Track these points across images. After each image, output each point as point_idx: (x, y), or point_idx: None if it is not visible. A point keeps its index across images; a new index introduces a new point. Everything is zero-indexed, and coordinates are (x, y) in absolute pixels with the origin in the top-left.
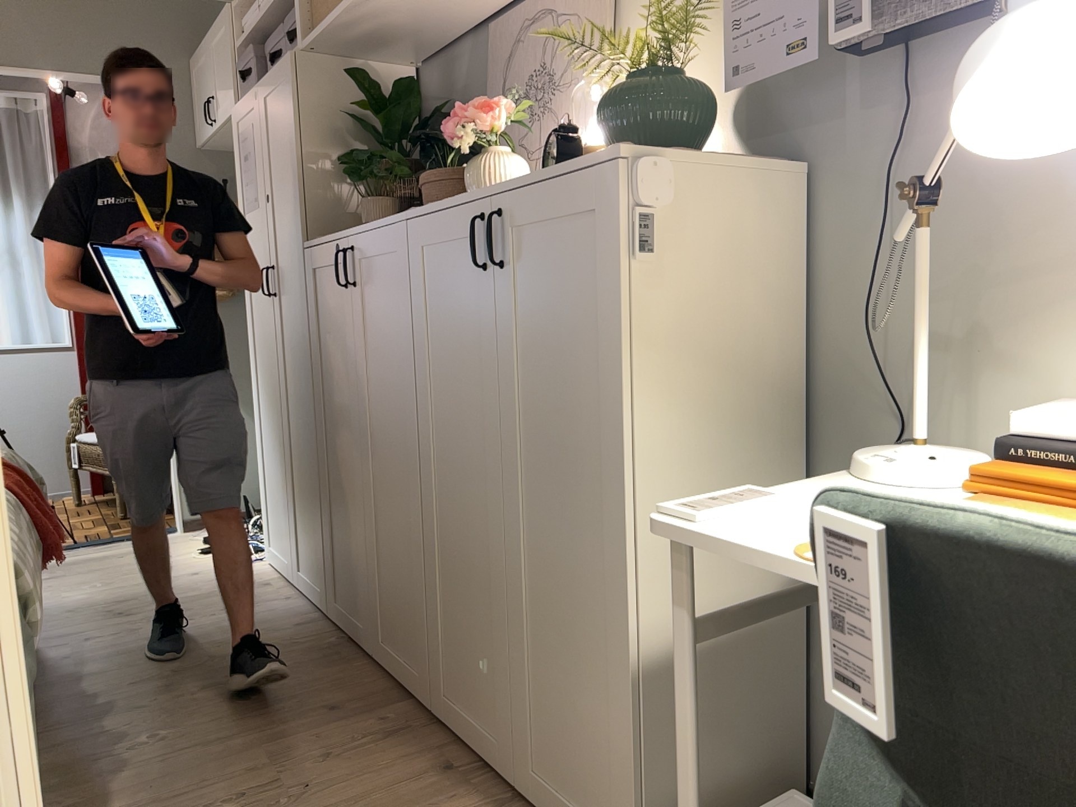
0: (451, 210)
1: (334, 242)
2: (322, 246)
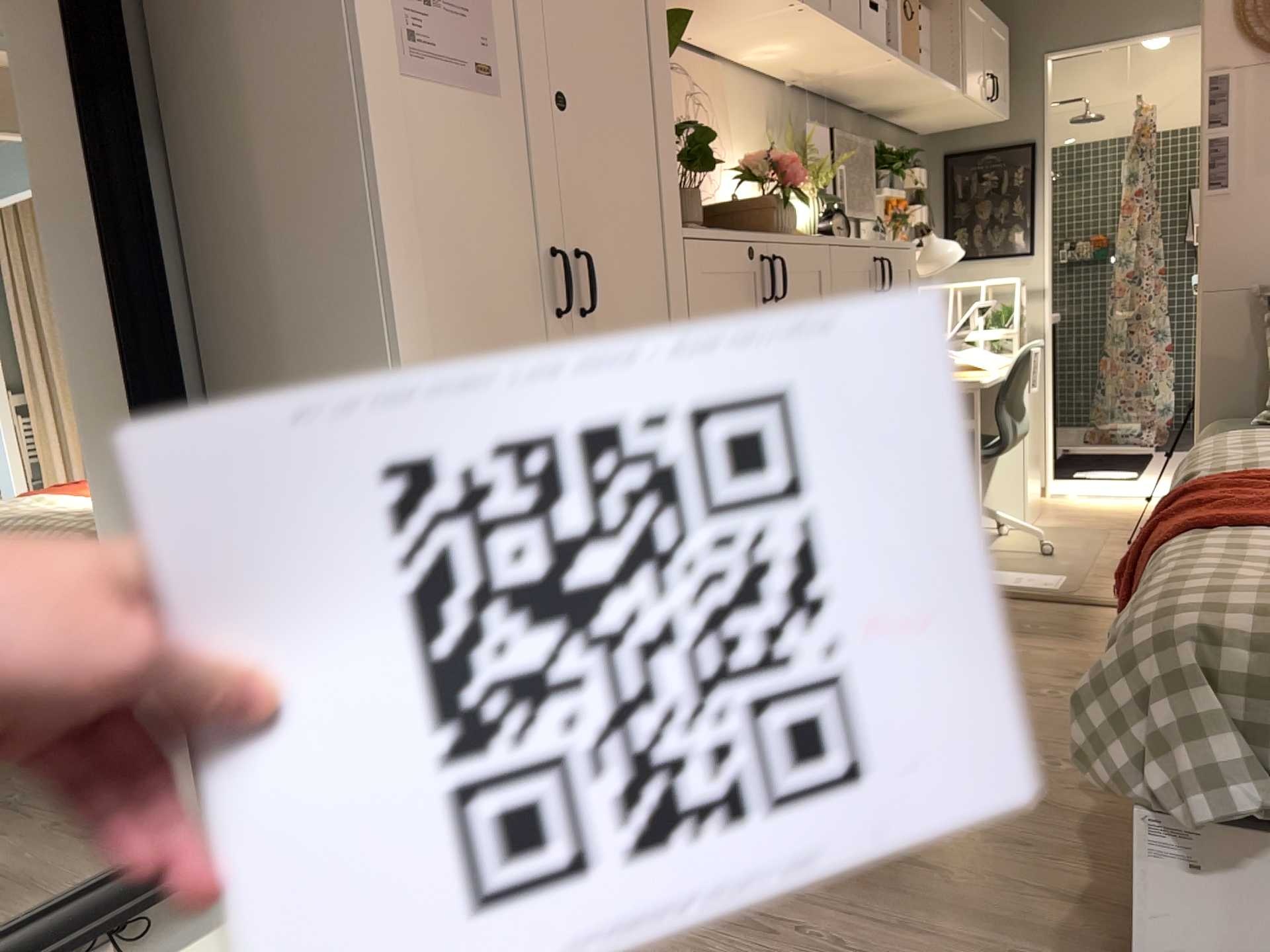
0: (859, 248)
1: (749, 244)
2: (728, 243)
